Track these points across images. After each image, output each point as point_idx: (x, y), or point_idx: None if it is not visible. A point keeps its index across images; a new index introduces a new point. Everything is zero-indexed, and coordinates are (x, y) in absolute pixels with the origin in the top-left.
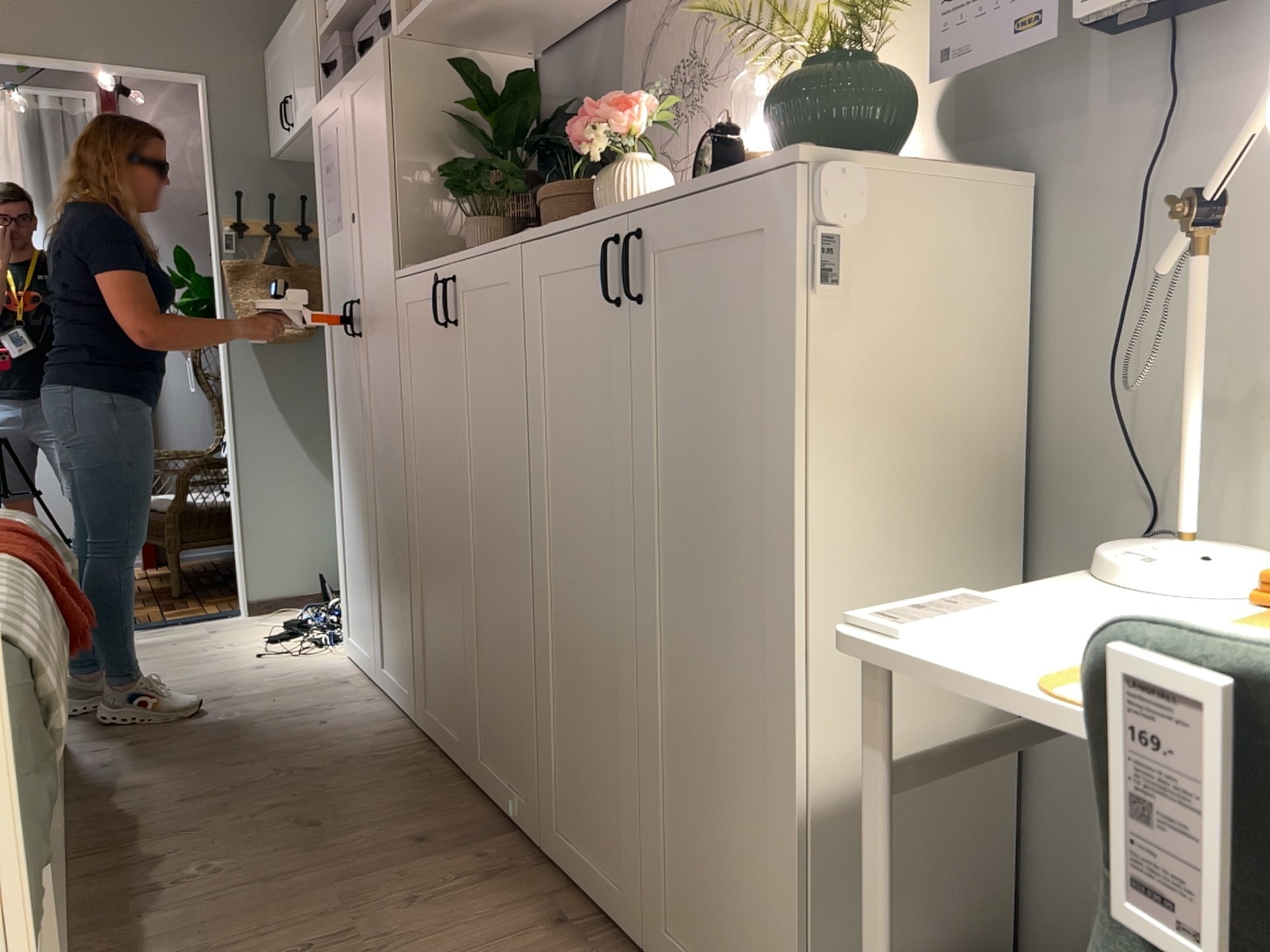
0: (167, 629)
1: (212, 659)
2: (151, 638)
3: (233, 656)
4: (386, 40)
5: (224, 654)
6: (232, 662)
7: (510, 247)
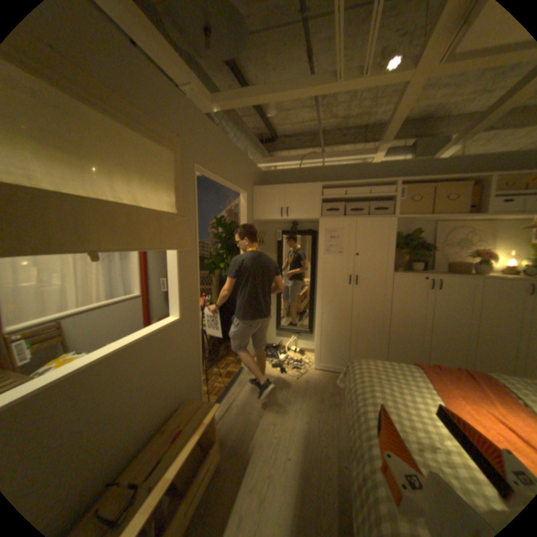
0: (239, 383)
1: (287, 386)
2: (245, 388)
3: (290, 383)
4: (395, 219)
5: (286, 384)
6: (296, 385)
7: (477, 279)
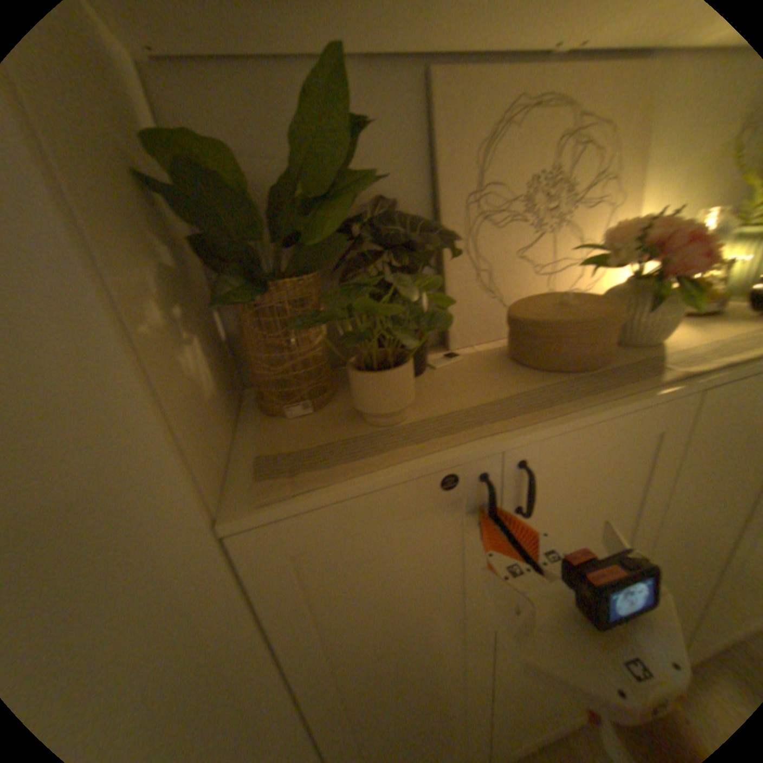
0: None
1: None
2: None
3: None
4: None
5: None
6: None
7: (680, 395)
